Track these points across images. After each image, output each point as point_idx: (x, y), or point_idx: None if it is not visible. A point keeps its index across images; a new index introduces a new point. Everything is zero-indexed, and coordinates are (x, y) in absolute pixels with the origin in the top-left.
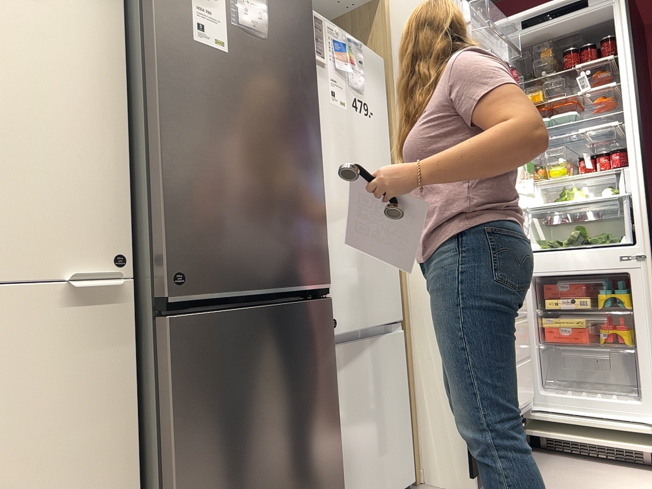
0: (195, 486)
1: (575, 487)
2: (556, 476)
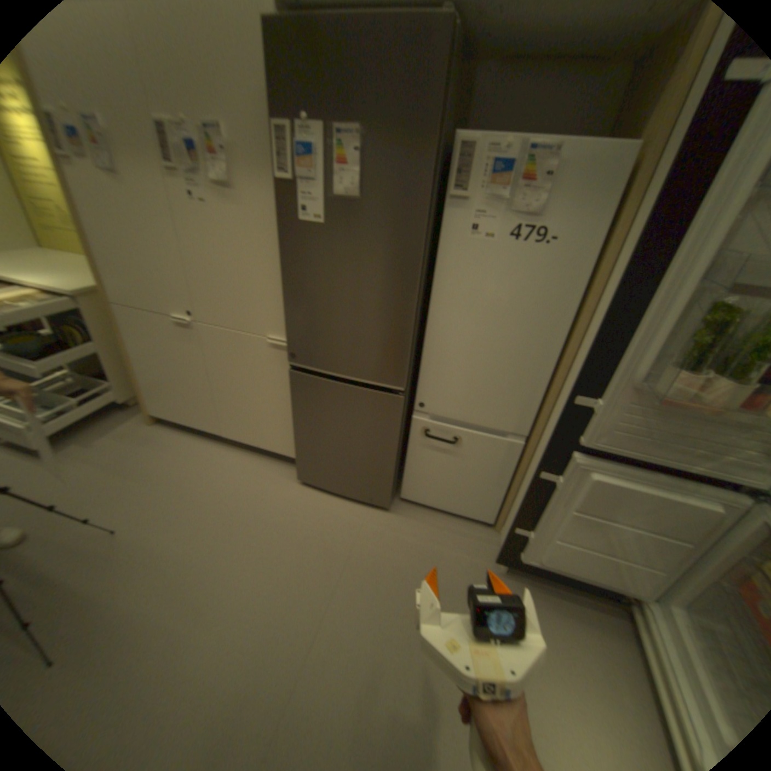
0: (301, 433)
1: (565, 660)
2: (579, 643)
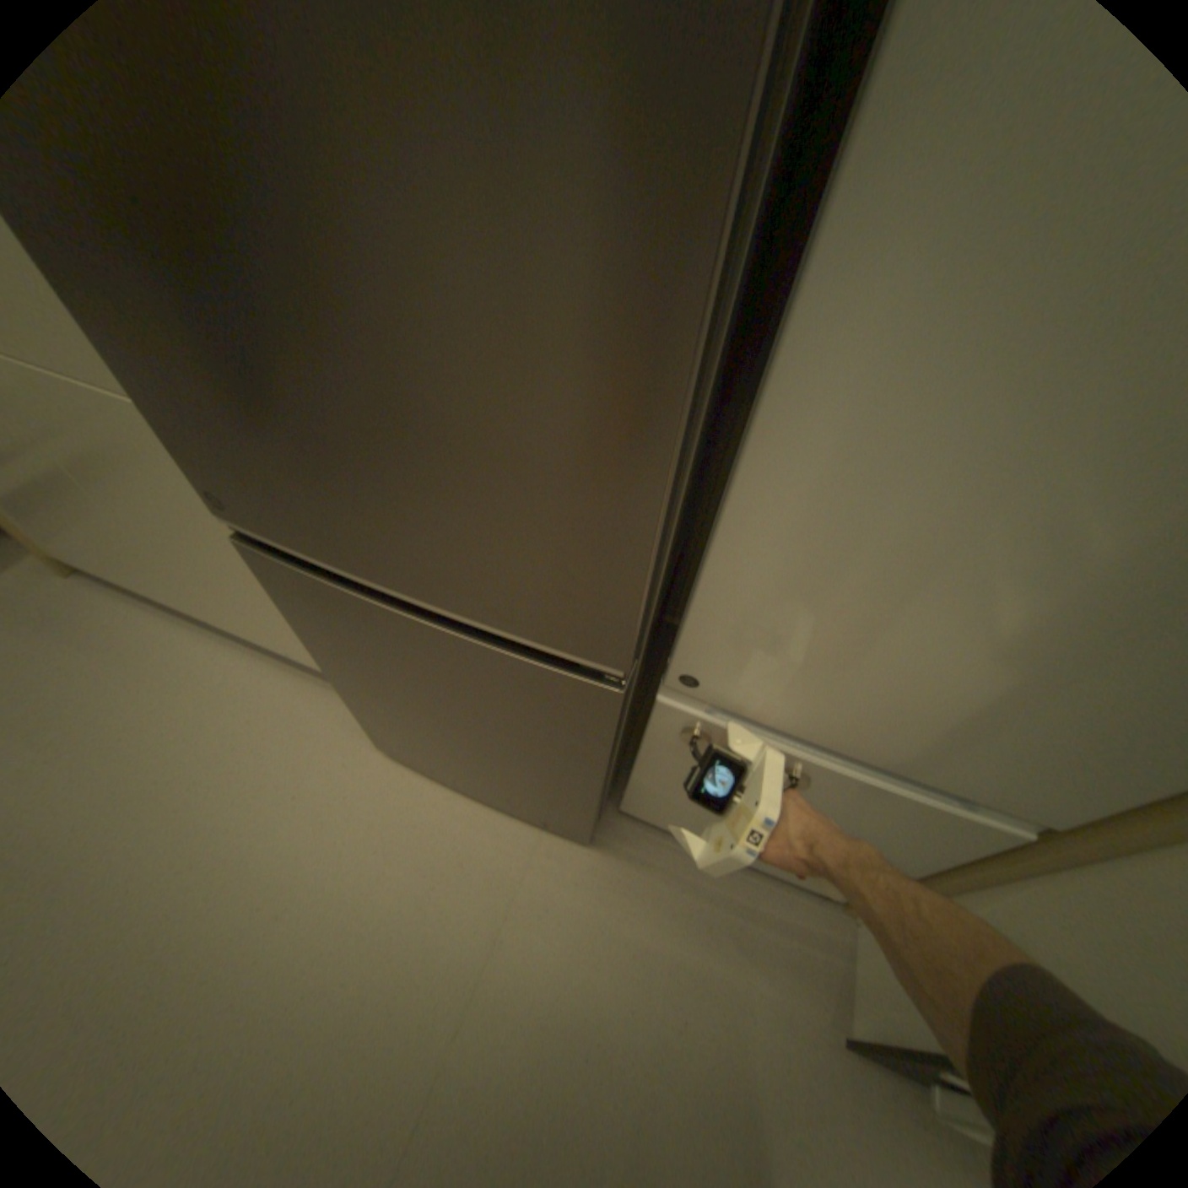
0: (348, 684)
1: None
2: None
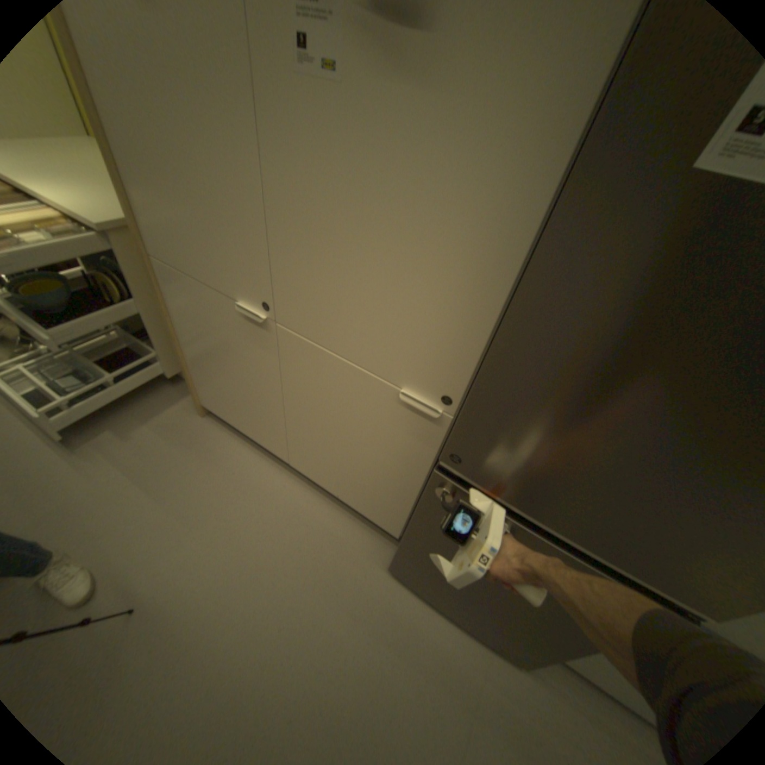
0: (421, 543)
1: None
2: None
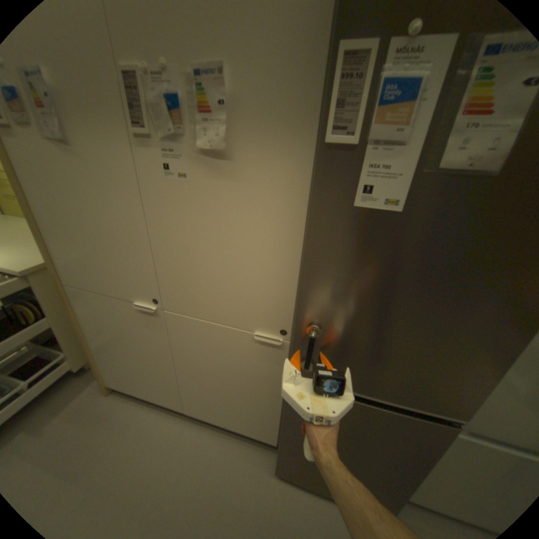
0: (292, 439)
1: None
2: None
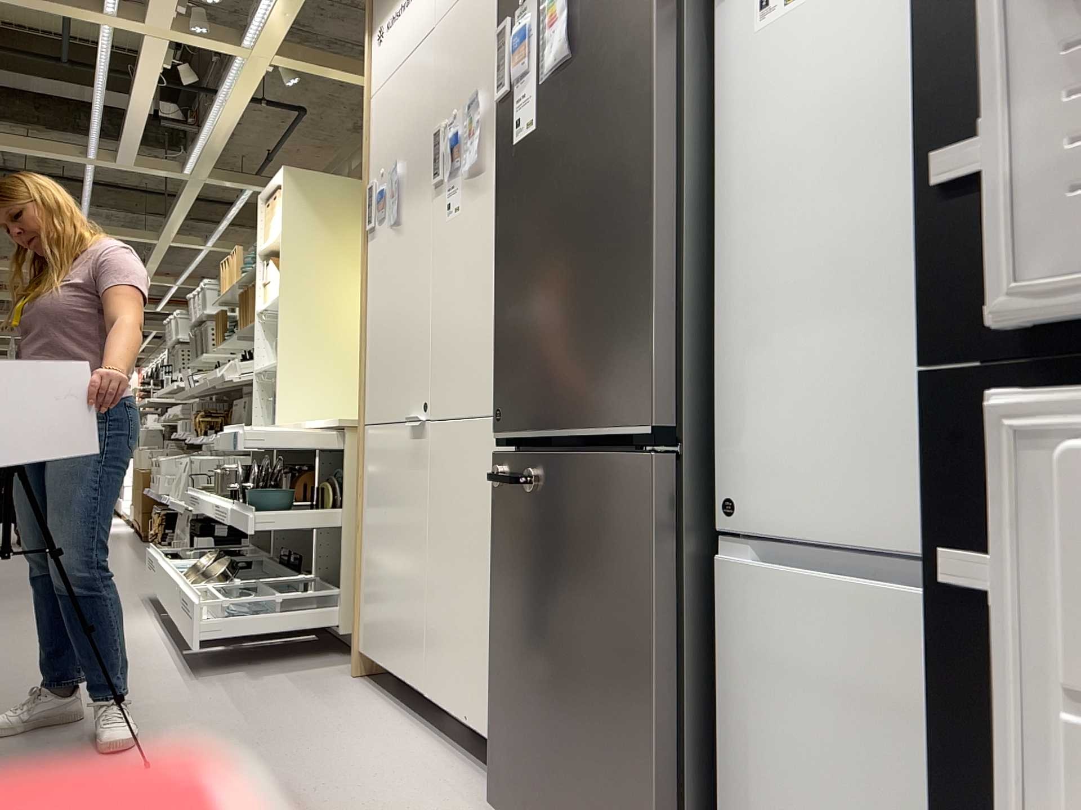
0: (501, 635)
1: None
2: None
